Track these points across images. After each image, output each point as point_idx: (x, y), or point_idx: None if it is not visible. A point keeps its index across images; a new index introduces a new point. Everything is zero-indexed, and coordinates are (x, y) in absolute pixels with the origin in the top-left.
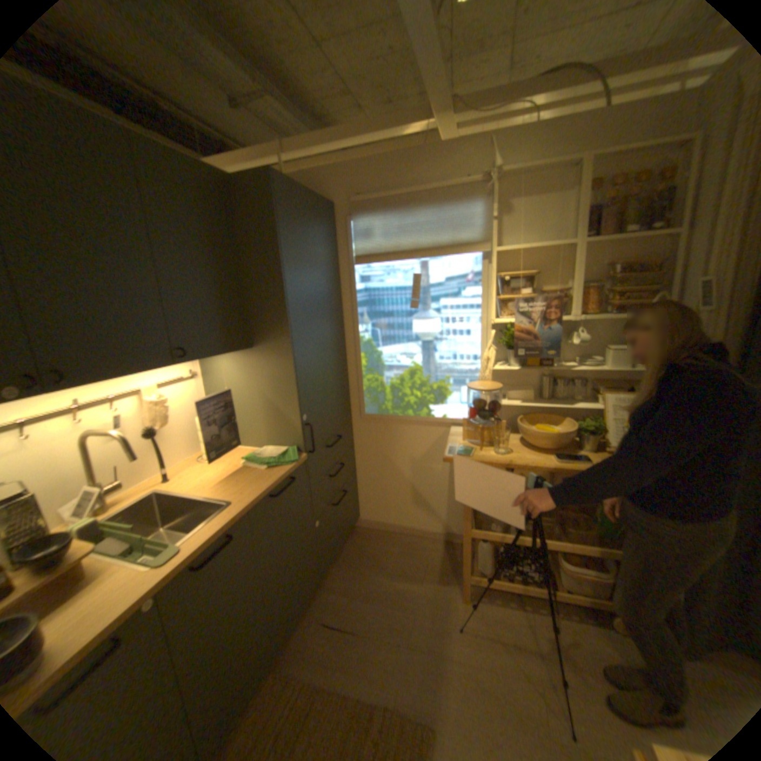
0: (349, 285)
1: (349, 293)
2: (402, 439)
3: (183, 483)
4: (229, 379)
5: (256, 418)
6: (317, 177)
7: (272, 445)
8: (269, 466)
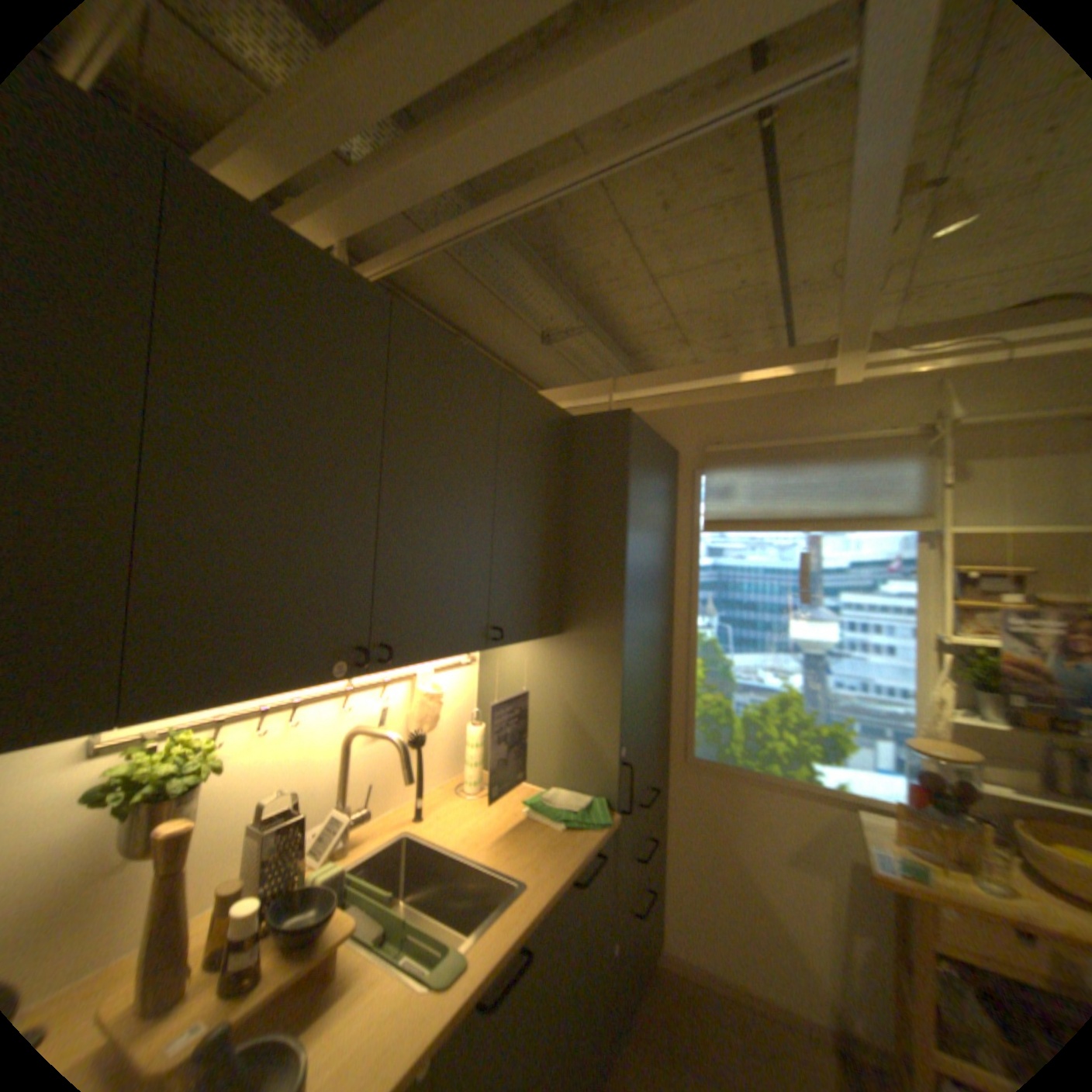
0: (689, 557)
1: (688, 568)
2: (759, 816)
3: (443, 829)
4: (519, 673)
5: (547, 740)
6: (658, 420)
7: (565, 789)
8: (570, 827)
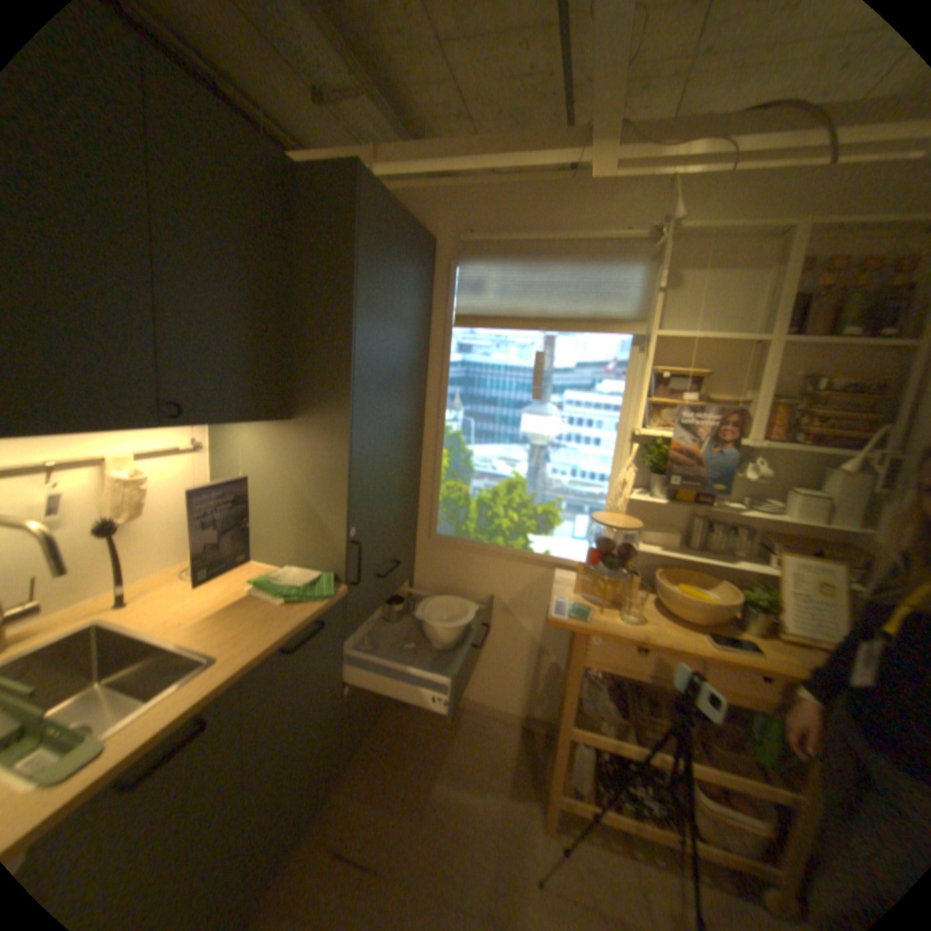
0: (440, 353)
1: (439, 364)
2: (483, 576)
3: (147, 611)
4: (250, 459)
5: (279, 523)
6: (418, 201)
7: (297, 566)
8: (288, 599)
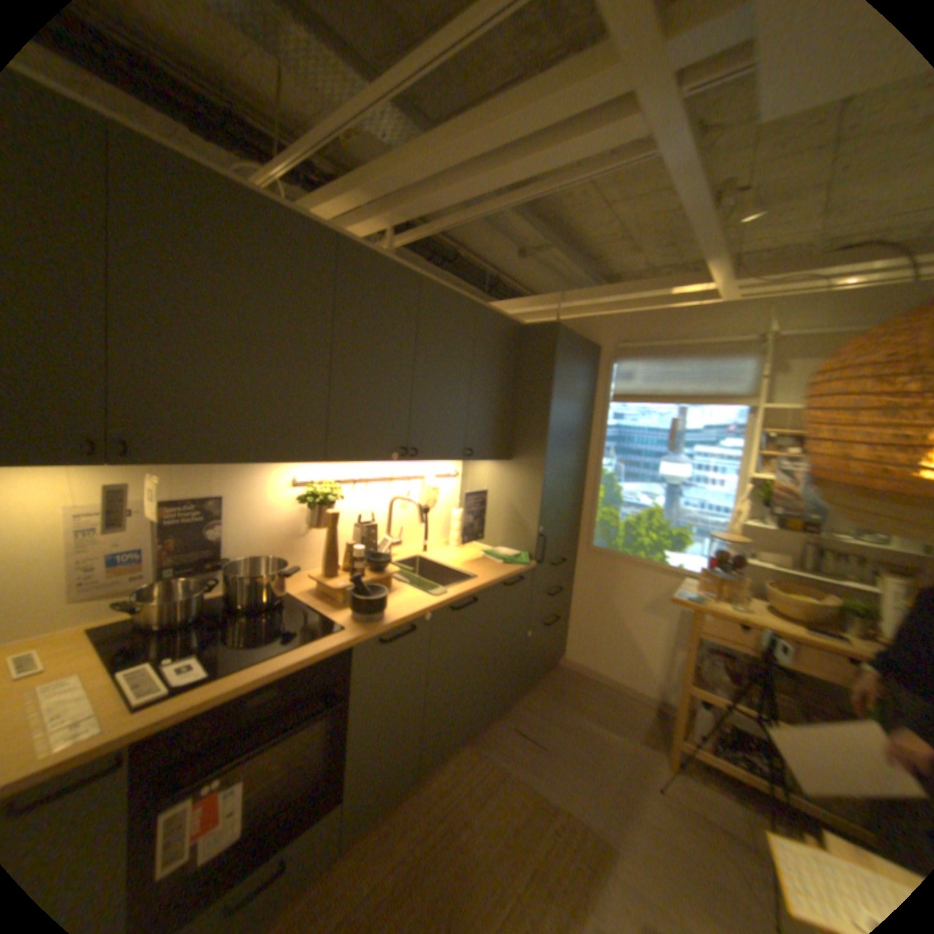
0: (601, 419)
1: (600, 427)
2: (628, 582)
3: (437, 556)
4: (484, 483)
5: (497, 521)
6: (589, 324)
7: (506, 548)
8: (505, 562)
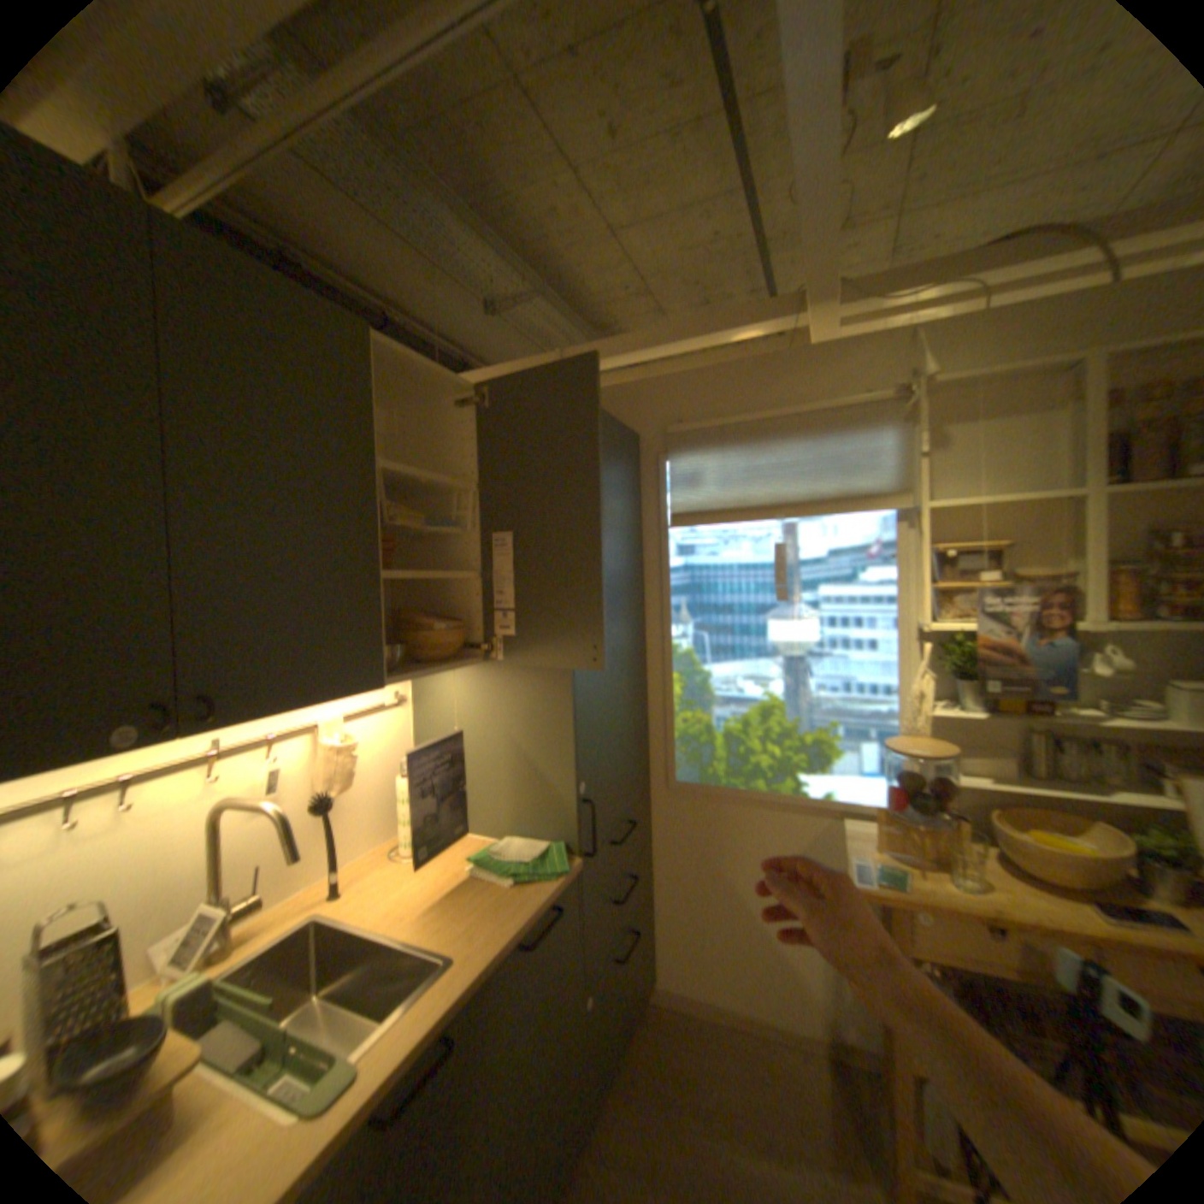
0: (656, 558)
1: (657, 571)
2: (744, 835)
3: (363, 903)
4: (457, 710)
5: (494, 783)
6: (613, 398)
7: (518, 836)
8: (517, 880)
